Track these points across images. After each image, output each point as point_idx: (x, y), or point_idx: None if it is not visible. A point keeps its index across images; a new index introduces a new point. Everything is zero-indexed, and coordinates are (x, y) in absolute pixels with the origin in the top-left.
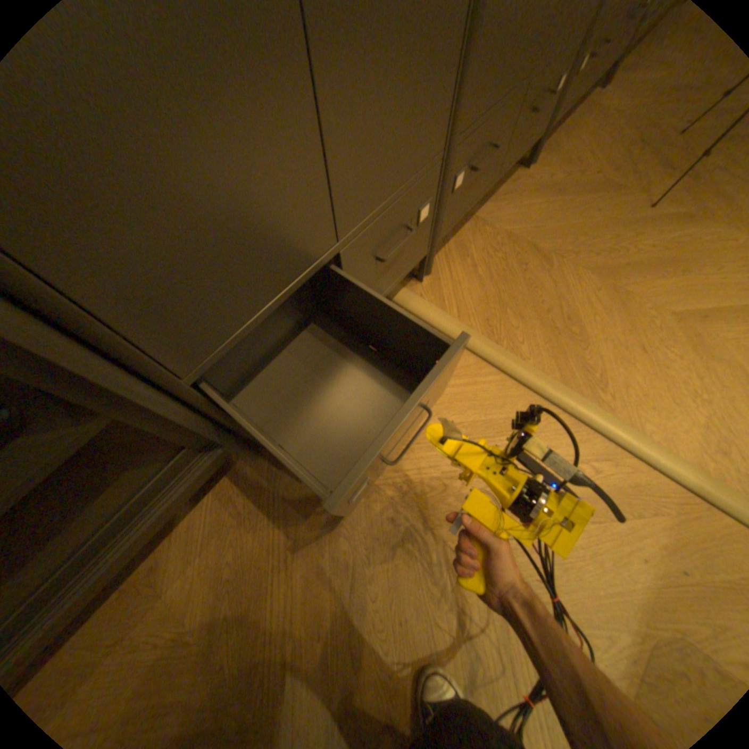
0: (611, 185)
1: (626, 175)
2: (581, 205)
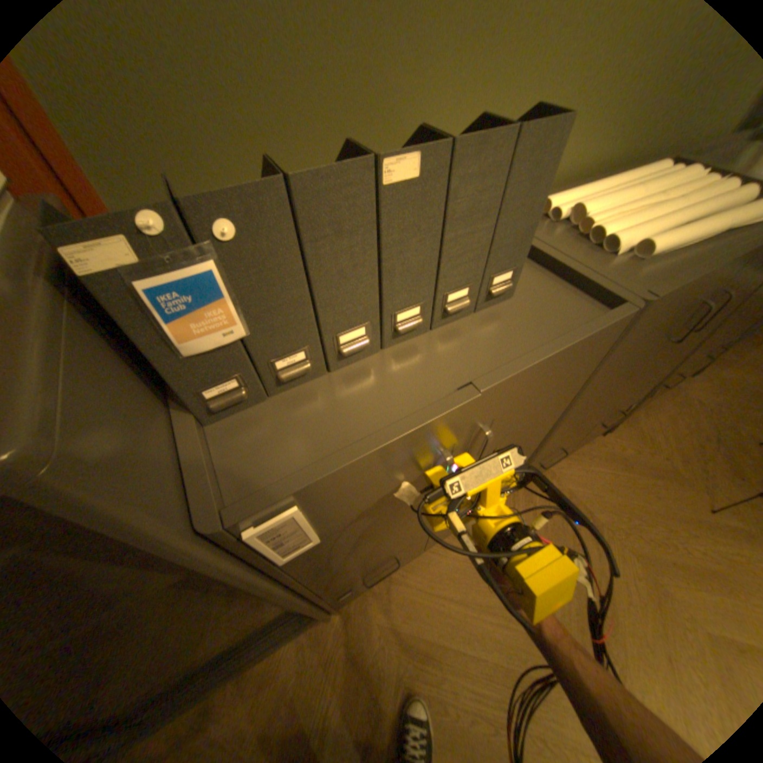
0: (678, 476)
1: (694, 471)
2: (644, 488)
